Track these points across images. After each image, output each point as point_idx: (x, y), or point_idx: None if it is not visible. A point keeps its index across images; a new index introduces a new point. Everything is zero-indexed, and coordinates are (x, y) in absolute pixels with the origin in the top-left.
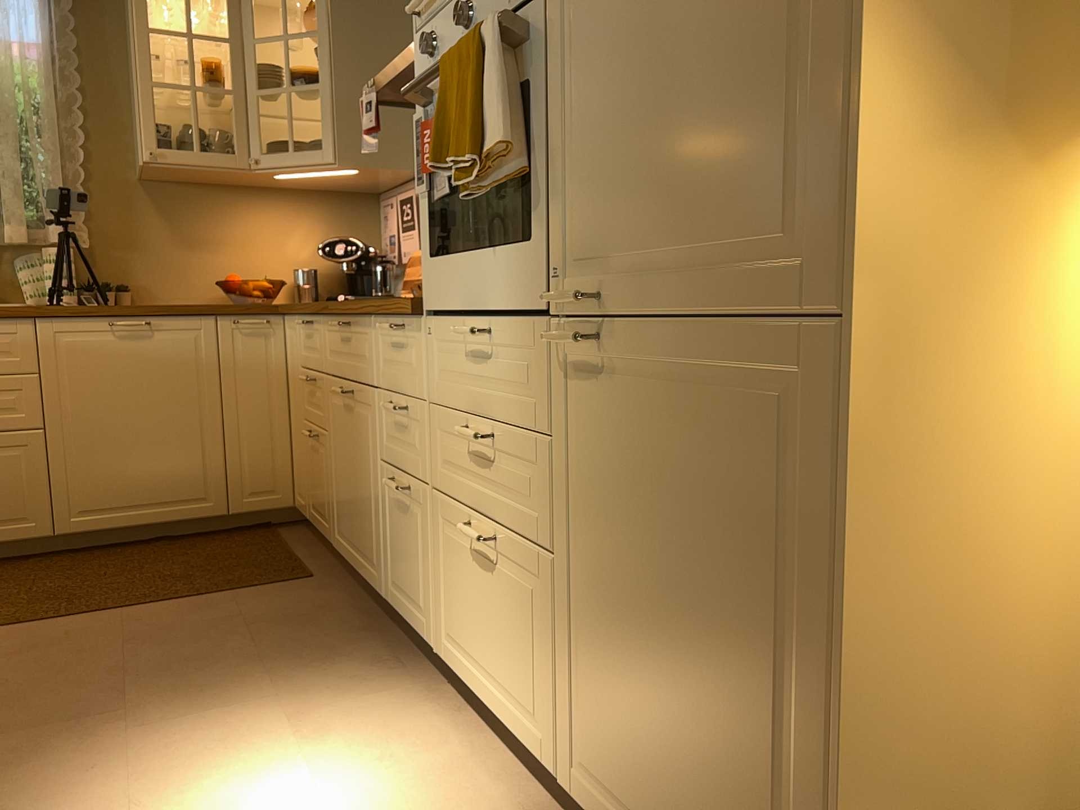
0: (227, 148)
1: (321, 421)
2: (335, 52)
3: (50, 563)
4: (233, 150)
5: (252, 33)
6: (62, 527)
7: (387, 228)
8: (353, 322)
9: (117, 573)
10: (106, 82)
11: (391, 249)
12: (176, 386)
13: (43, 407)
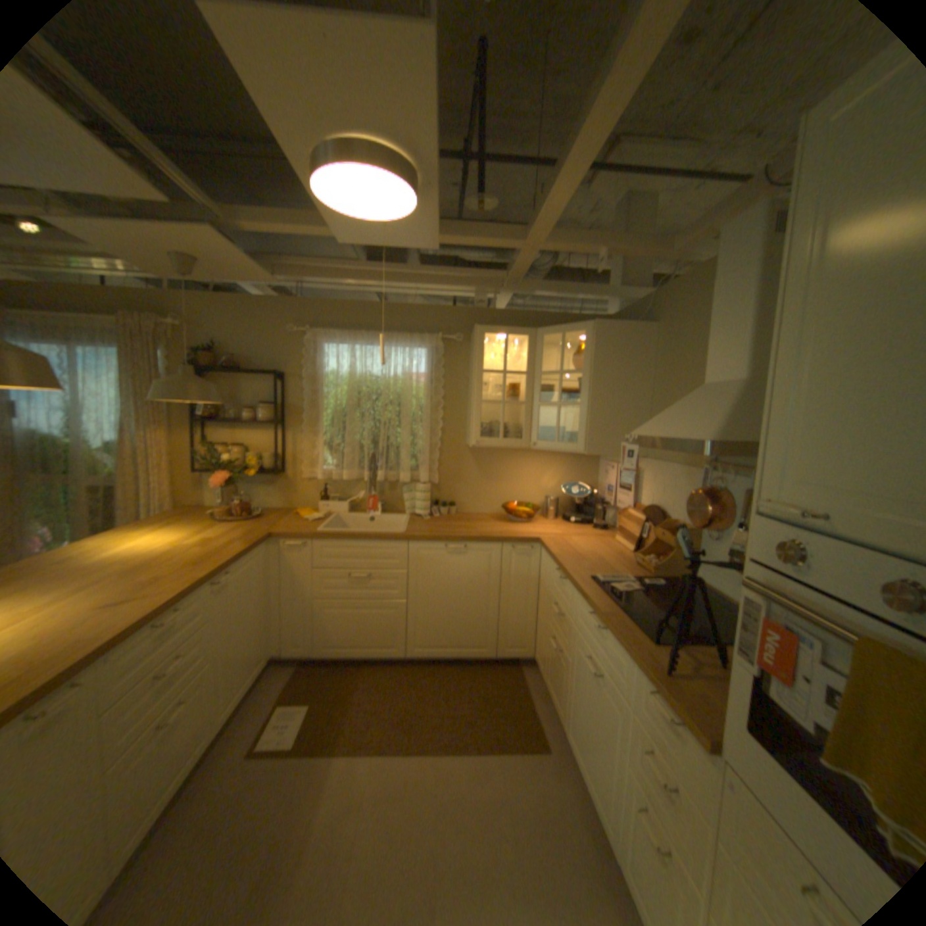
0: (517, 434)
1: (567, 648)
2: (592, 383)
3: (403, 673)
4: (521, 436)
5: (540, 369)
6: (410, 654)
7: (608, 480)
8: (611, 633)
9: (435, 701)
10: (456, 392)
11: (610, 495)
12: (476, 582)
13: (408, 587)
